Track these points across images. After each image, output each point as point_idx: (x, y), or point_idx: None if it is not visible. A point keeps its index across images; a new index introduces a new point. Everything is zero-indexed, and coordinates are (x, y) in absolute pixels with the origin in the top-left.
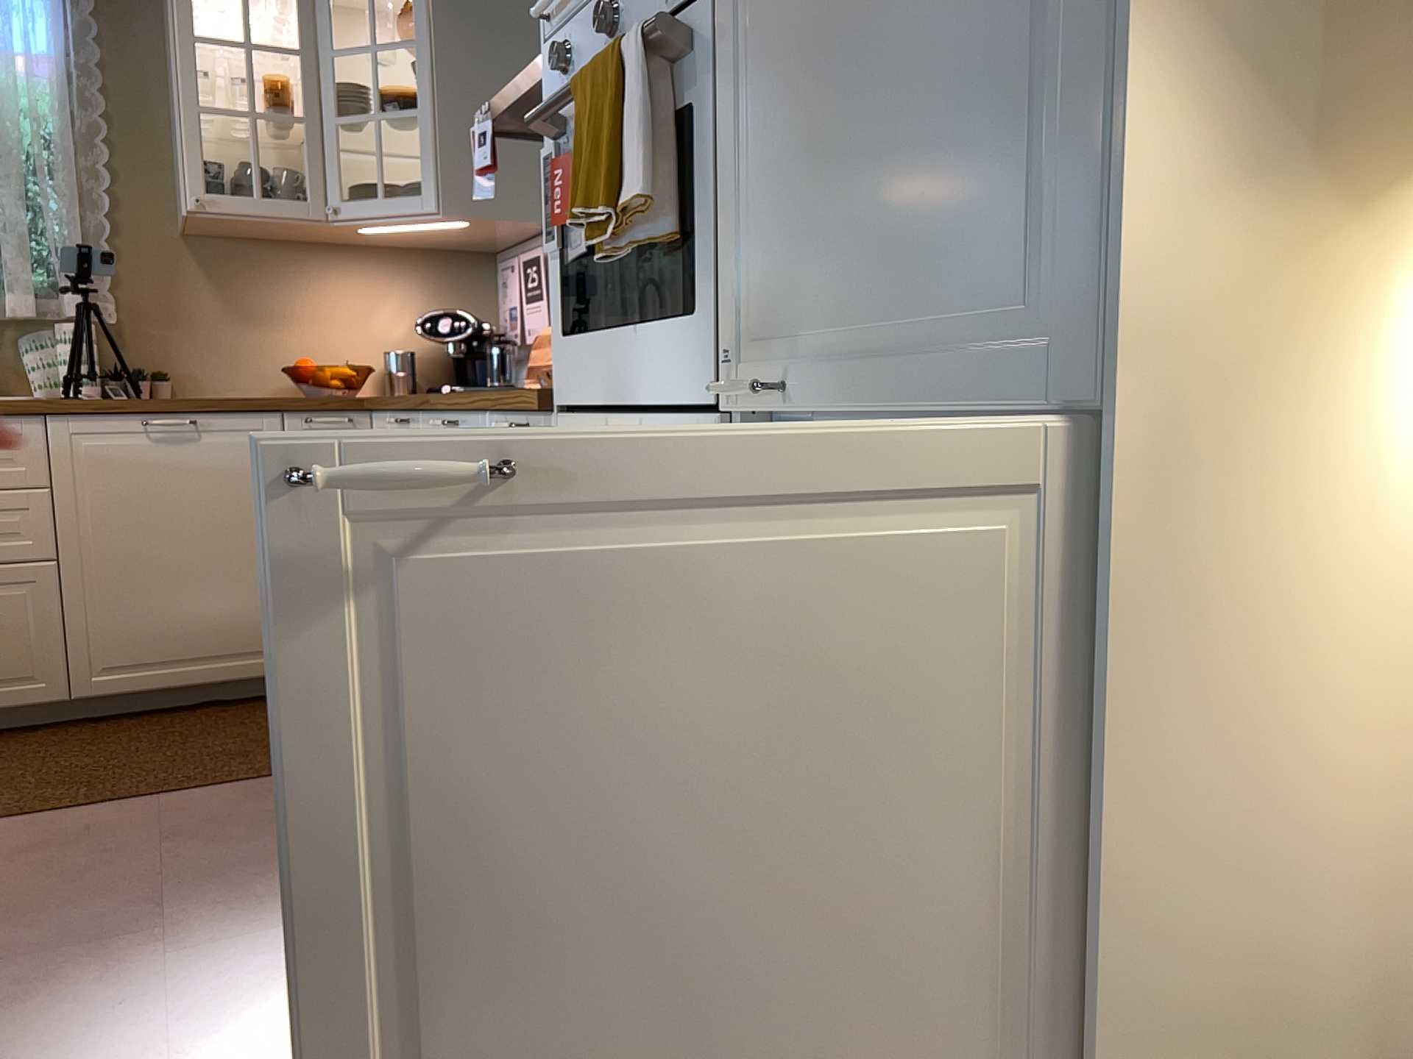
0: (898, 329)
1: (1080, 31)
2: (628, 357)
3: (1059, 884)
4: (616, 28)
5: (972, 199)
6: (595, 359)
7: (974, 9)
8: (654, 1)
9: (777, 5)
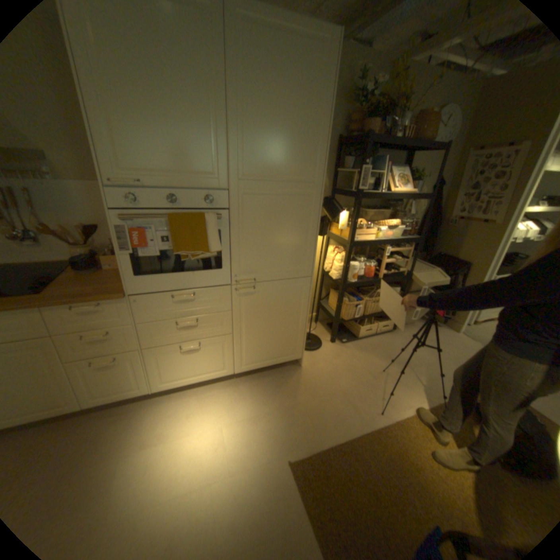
0: (277, 270)
1: (307, 240)
2: (183, 279)
3: (299, 319)
4: (173, 202)
5: (292, 255)
6: (160, 280)
7: (293, 234)
8: (195, 202)
9: (249, 220)
